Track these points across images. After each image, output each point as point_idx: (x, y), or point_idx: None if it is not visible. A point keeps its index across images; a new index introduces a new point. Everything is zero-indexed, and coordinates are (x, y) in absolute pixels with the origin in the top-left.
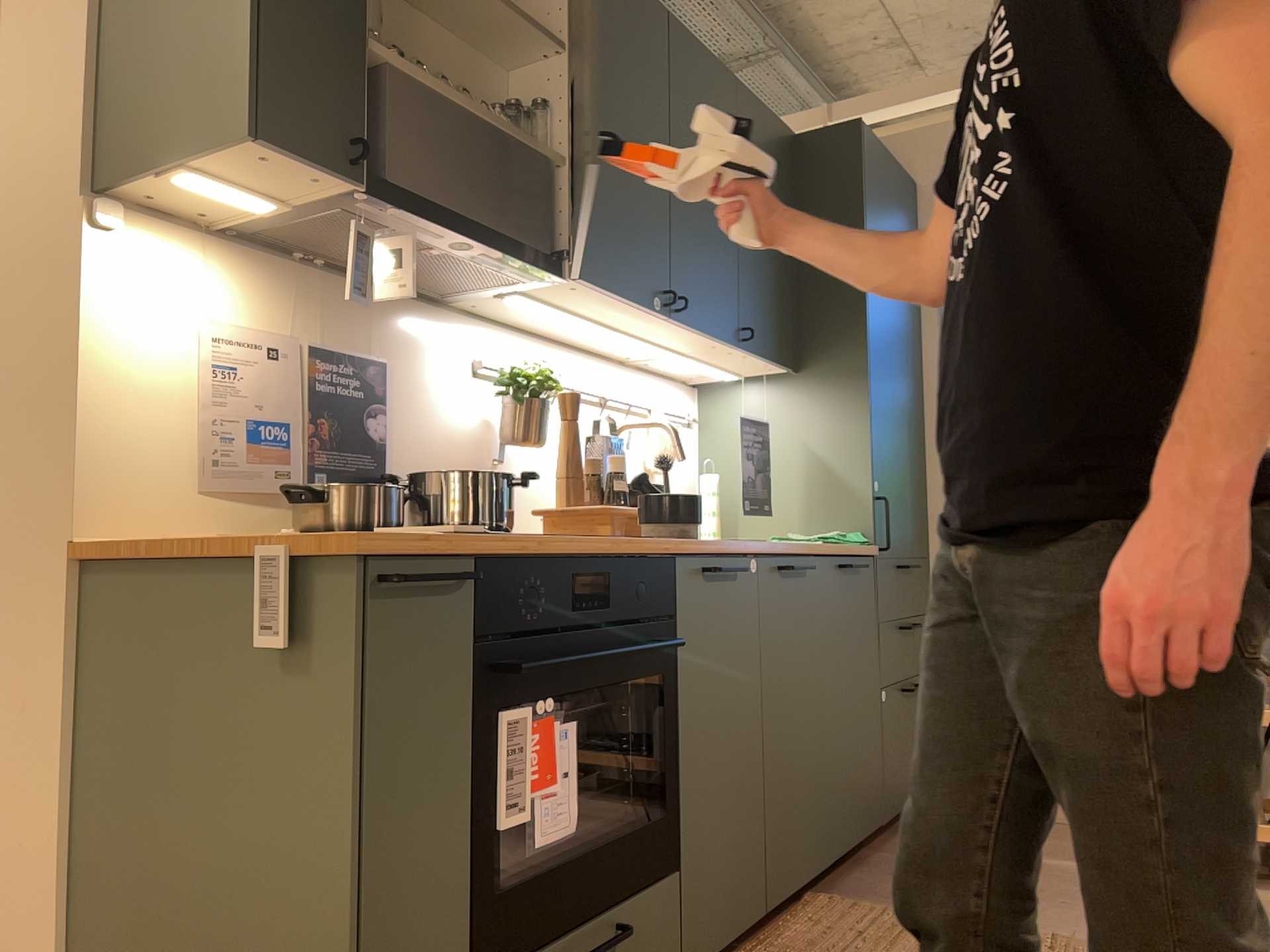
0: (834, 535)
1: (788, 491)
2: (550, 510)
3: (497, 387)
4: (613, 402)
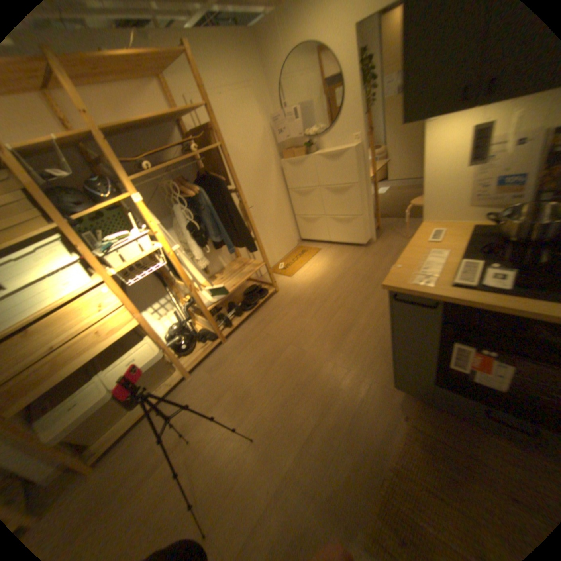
0: None
1: None
2: None
3: None
4: None
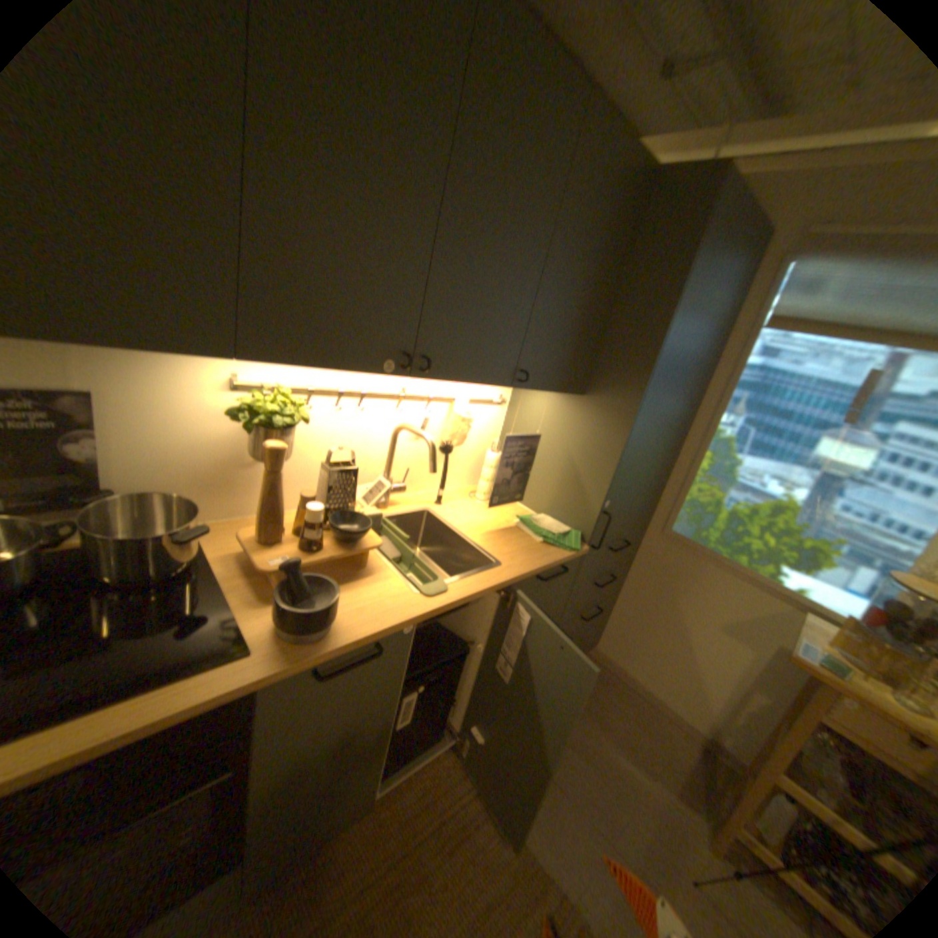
0: (558, 532)
1: (547, 478)
2: (242, 544)
3: (236, 412)
4: (414, 396)
